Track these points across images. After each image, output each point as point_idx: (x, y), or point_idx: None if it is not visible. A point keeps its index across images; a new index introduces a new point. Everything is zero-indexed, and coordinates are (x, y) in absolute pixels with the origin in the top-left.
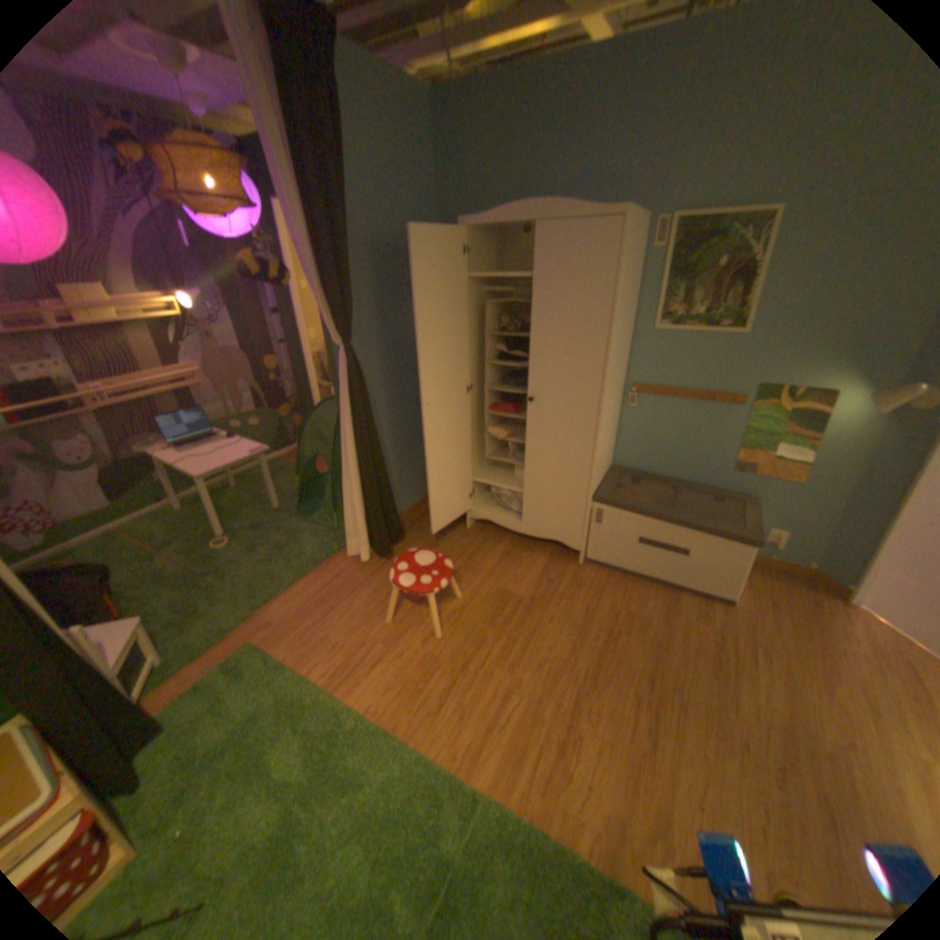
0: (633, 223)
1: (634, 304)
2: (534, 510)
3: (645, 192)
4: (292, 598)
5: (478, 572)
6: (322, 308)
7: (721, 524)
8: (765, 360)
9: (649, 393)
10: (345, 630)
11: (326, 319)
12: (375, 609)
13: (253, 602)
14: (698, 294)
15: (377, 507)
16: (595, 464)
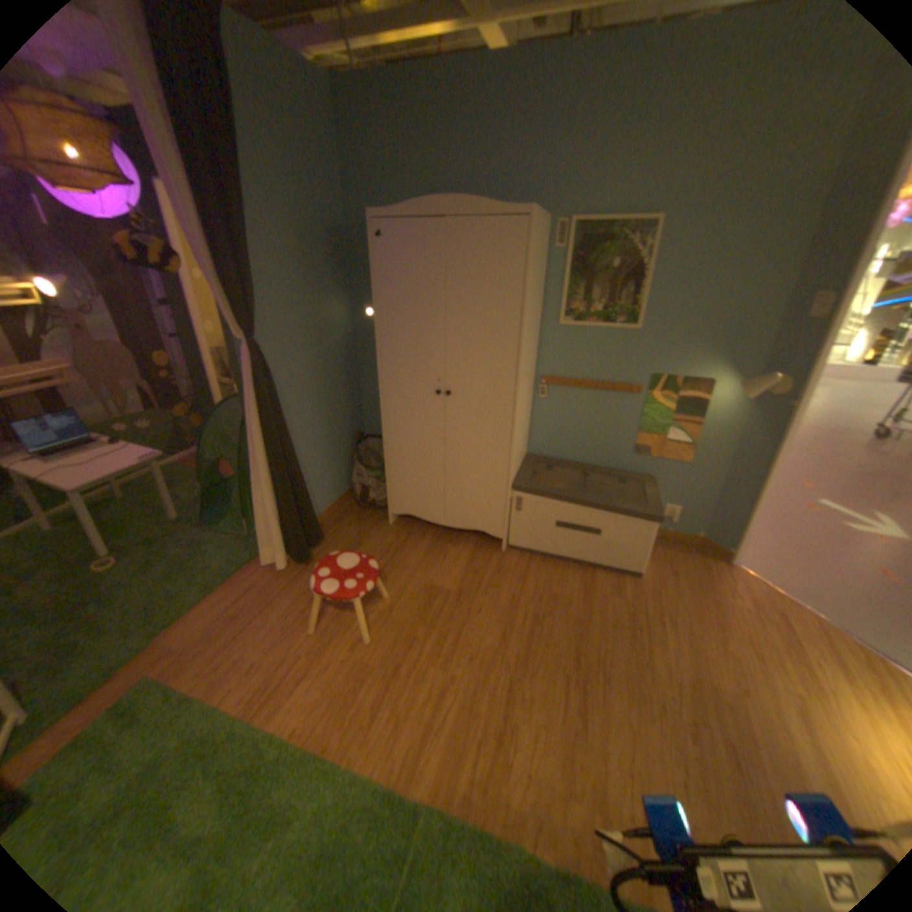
0: (538, 223)
1: (540, 300)
2: (456, 502)
3: (546, 195)
4: (197, 618)
5: (403, 568)
6: (218, 298)
7: (627, 504)
8: (655, 353)
9: (557, 385)
10: (262, 647)
11: (224, 310)
12: (295, 620)
13: (149, 629)
14: (596, 292)
15: (292, 510)
16: (513, 454)
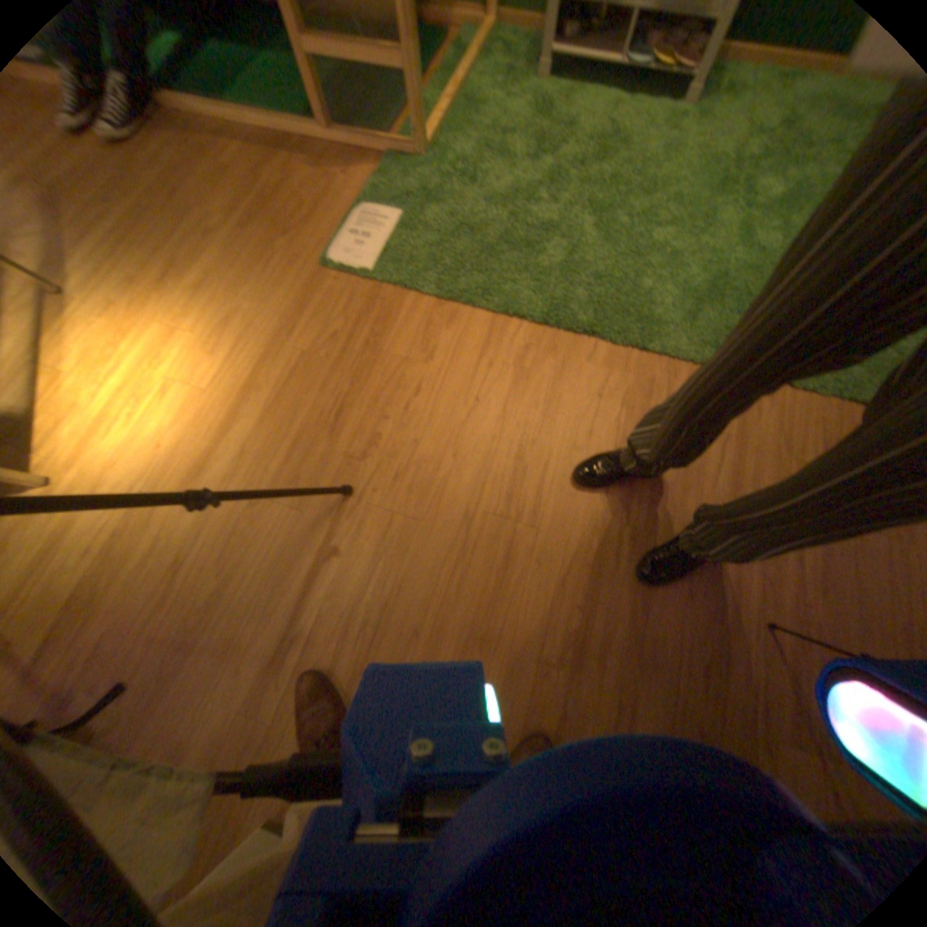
0: None
1: None
2: None
3: None
4: None
5: None
6: None
7: None
8: None
9: None
10: None
11: None
12: None
13: None
14: None
15: None
16: None
